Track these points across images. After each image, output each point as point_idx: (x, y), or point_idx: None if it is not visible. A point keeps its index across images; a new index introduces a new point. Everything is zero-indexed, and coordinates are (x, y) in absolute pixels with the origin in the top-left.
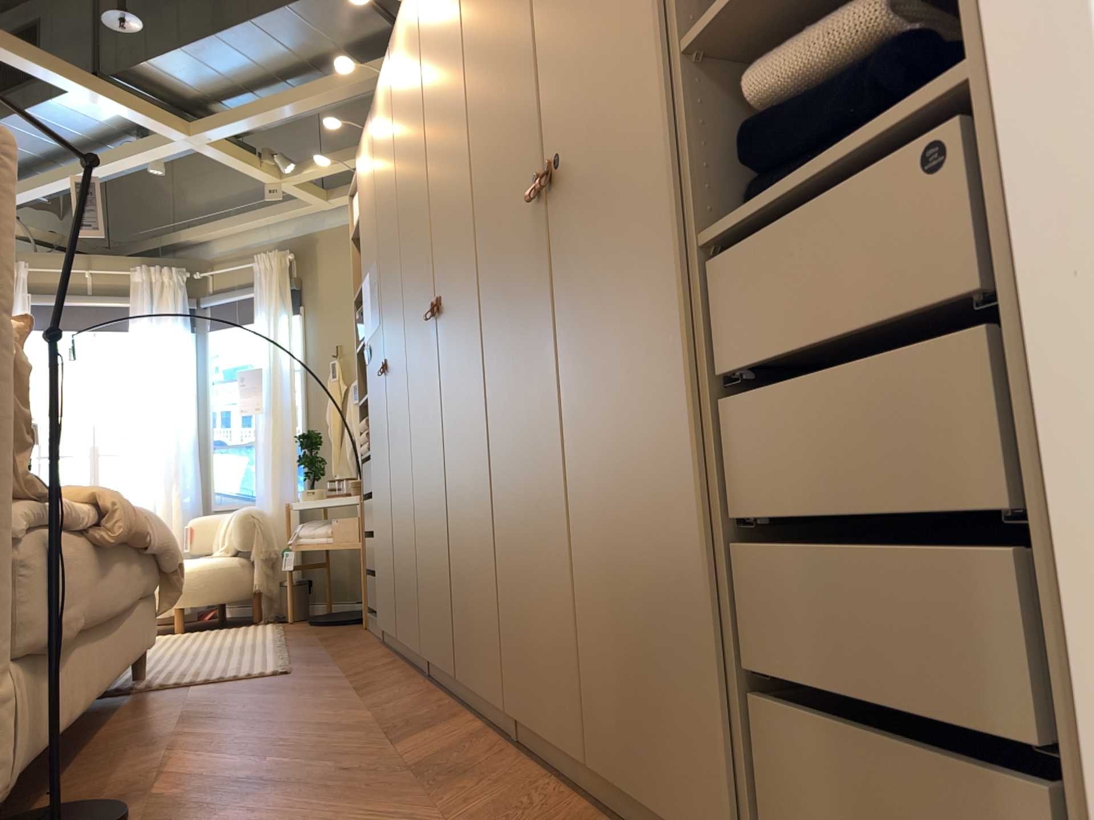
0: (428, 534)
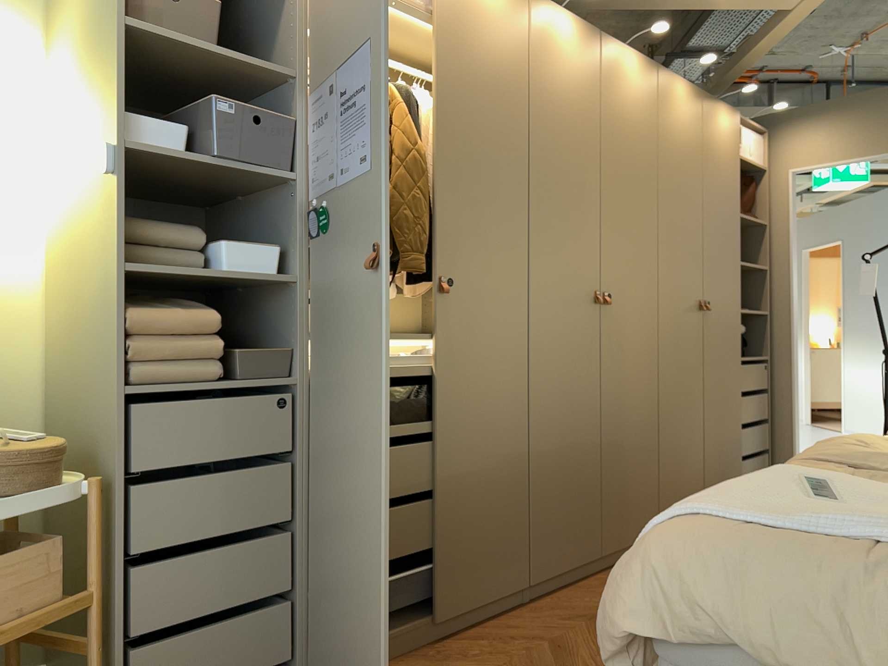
0: (557, 473)
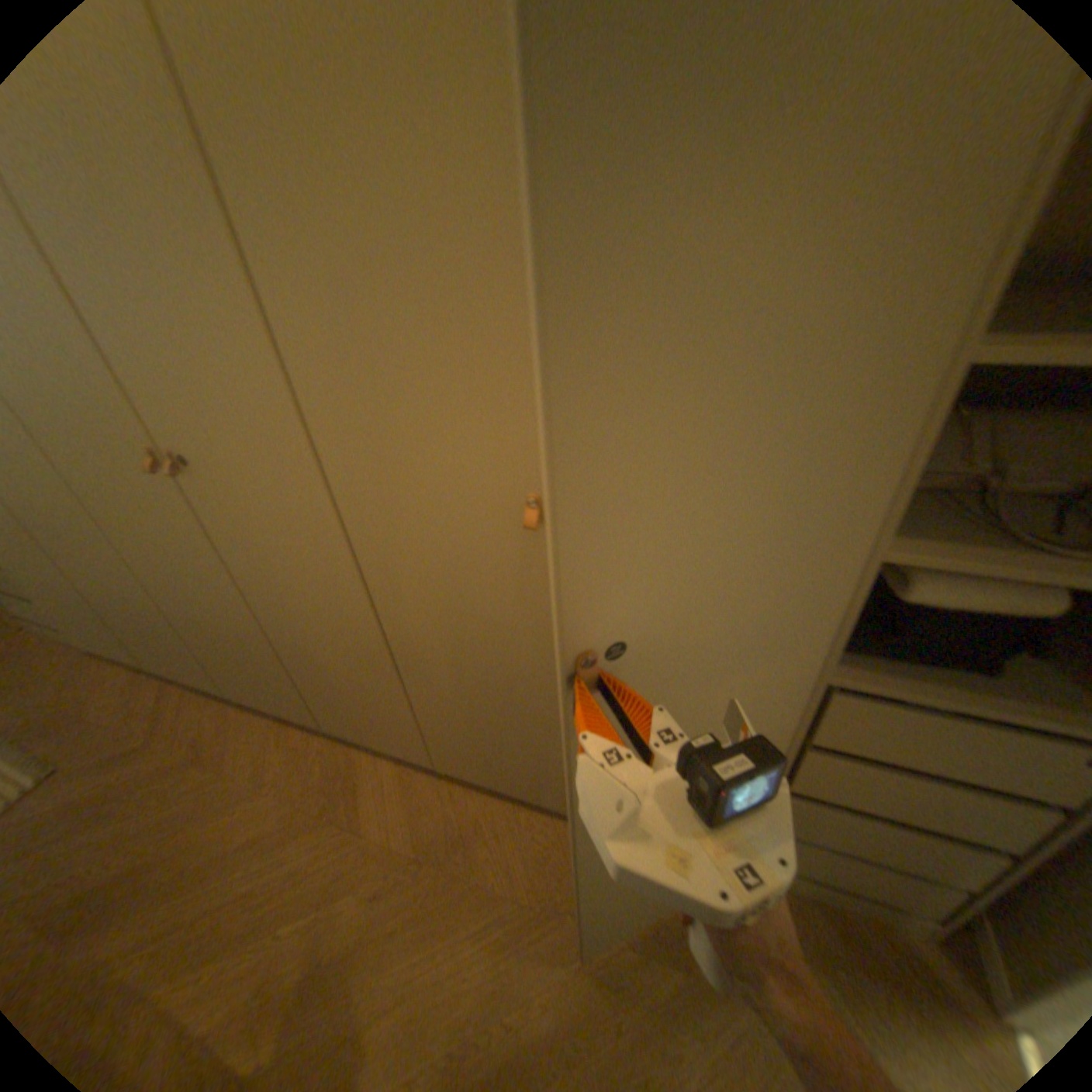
0: (206, 641)
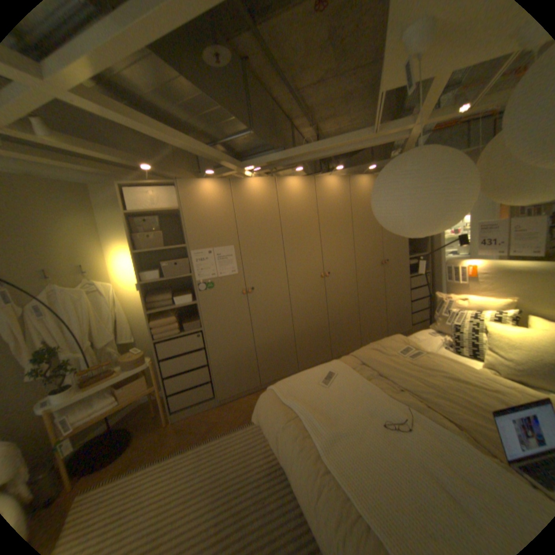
0: (307, 337)
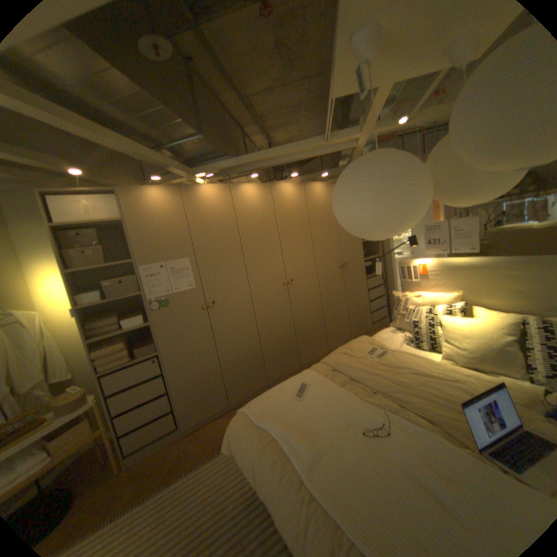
0: (274, 348)
